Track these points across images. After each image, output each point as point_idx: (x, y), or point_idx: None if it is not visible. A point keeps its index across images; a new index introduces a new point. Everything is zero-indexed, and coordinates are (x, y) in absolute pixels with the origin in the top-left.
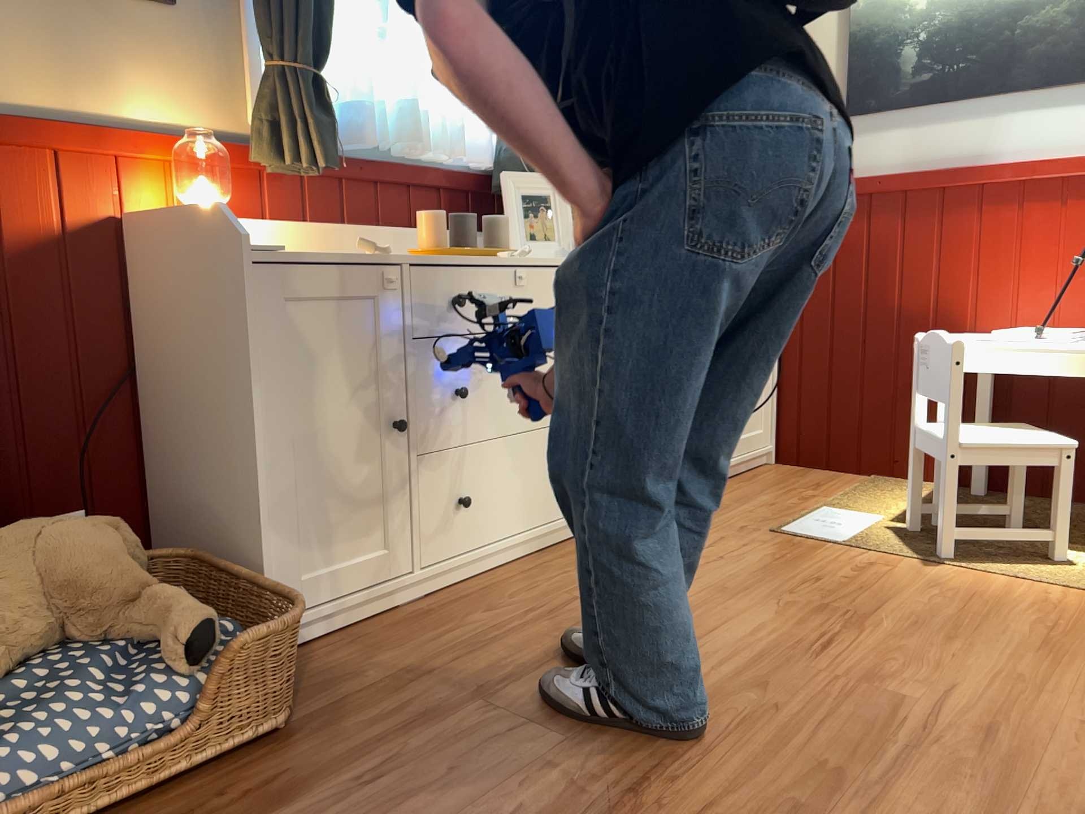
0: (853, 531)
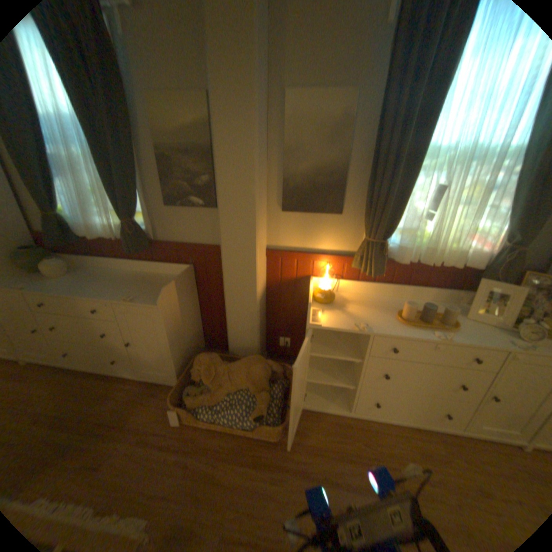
0: None
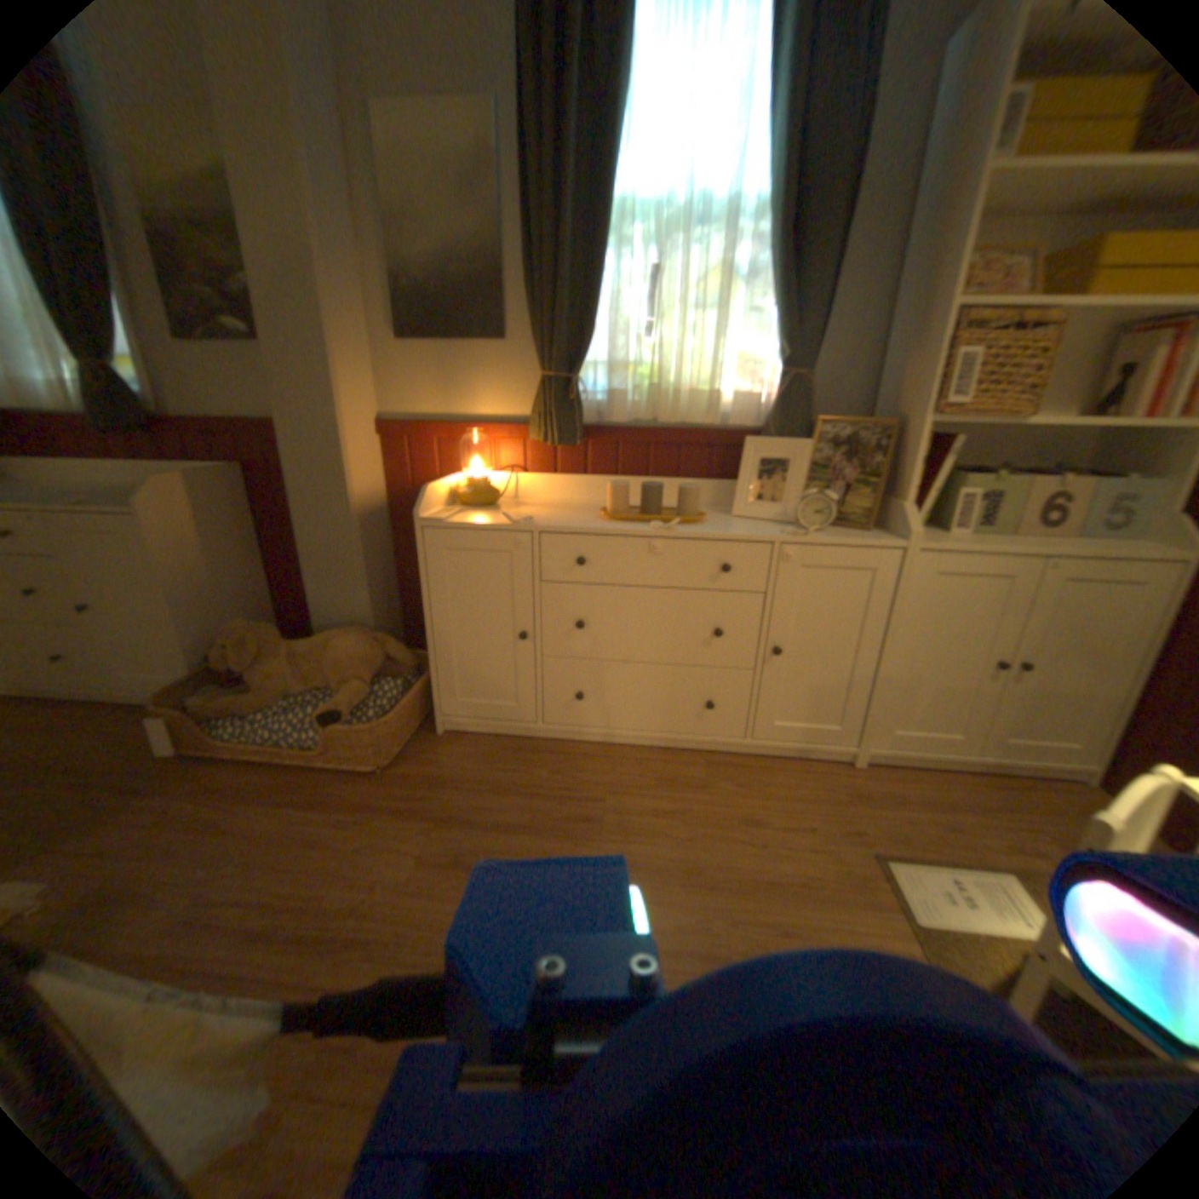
0: (966, 928)
